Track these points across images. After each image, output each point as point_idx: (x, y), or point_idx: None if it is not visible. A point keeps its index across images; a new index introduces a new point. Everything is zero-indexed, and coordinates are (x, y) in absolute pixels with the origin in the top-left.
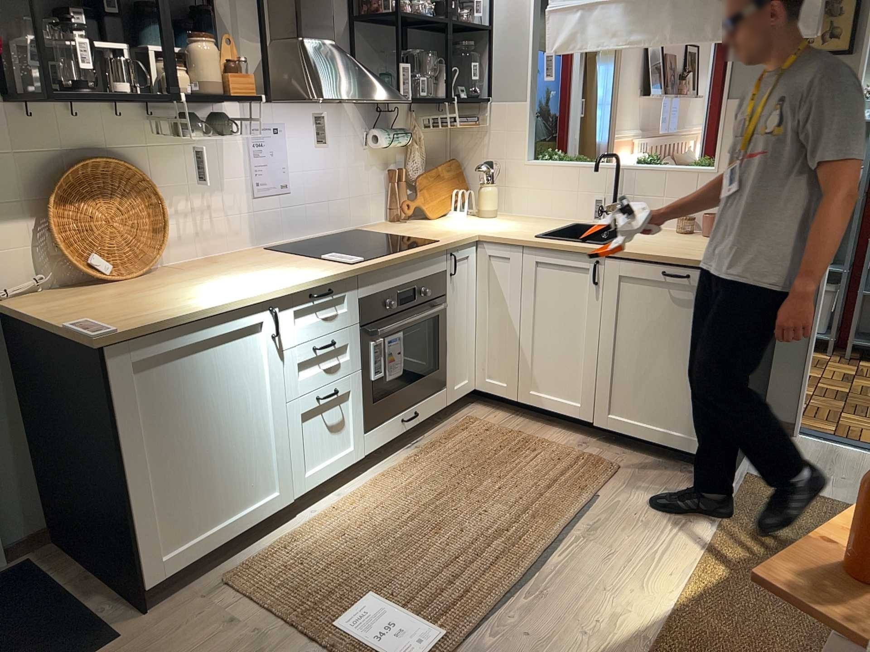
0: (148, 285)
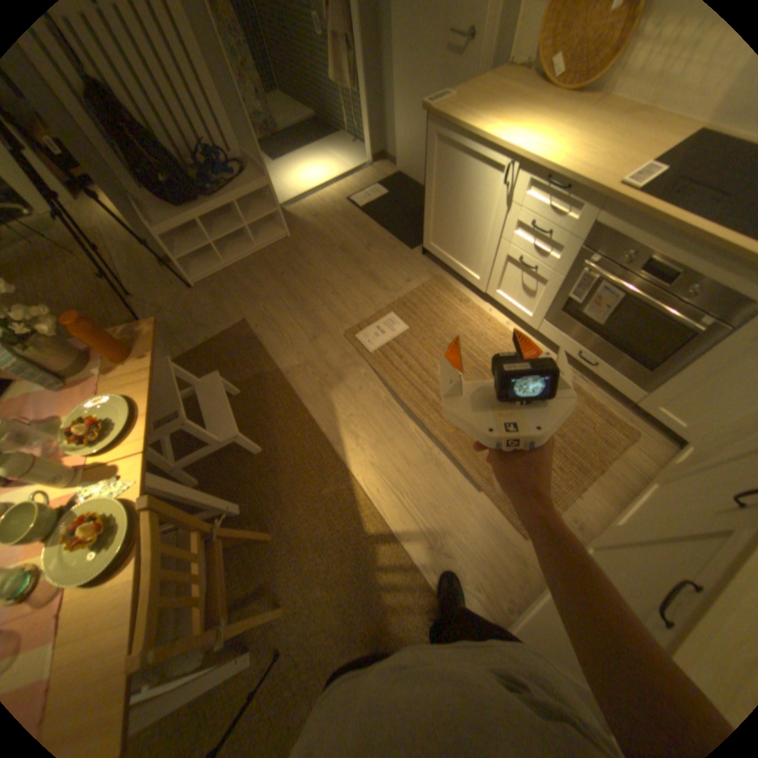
0: (544, 98)
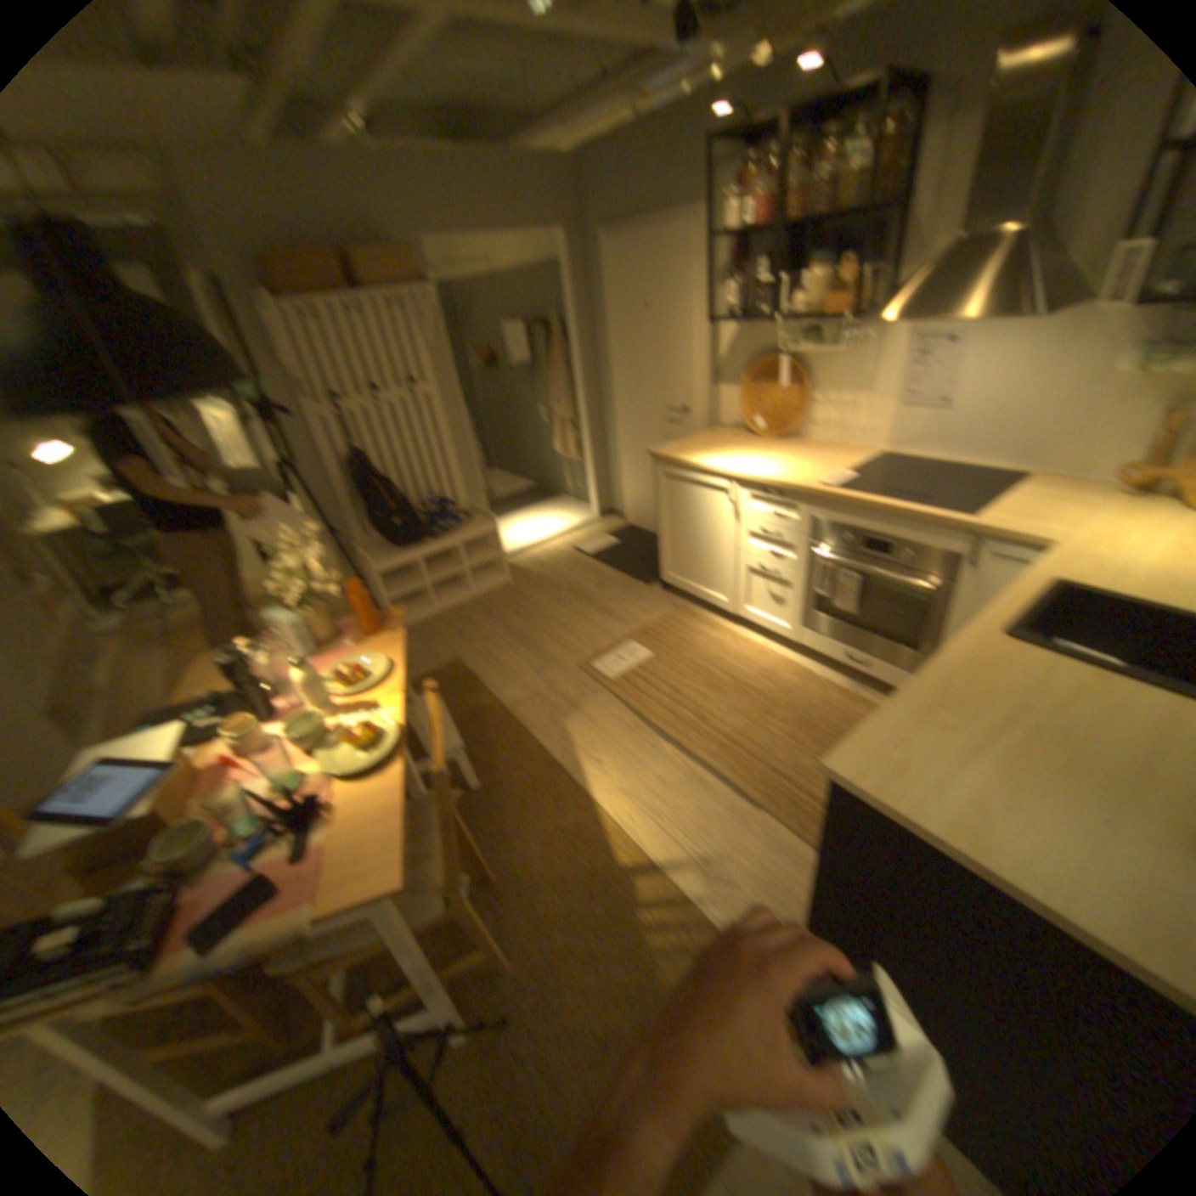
0: (753, 445)
